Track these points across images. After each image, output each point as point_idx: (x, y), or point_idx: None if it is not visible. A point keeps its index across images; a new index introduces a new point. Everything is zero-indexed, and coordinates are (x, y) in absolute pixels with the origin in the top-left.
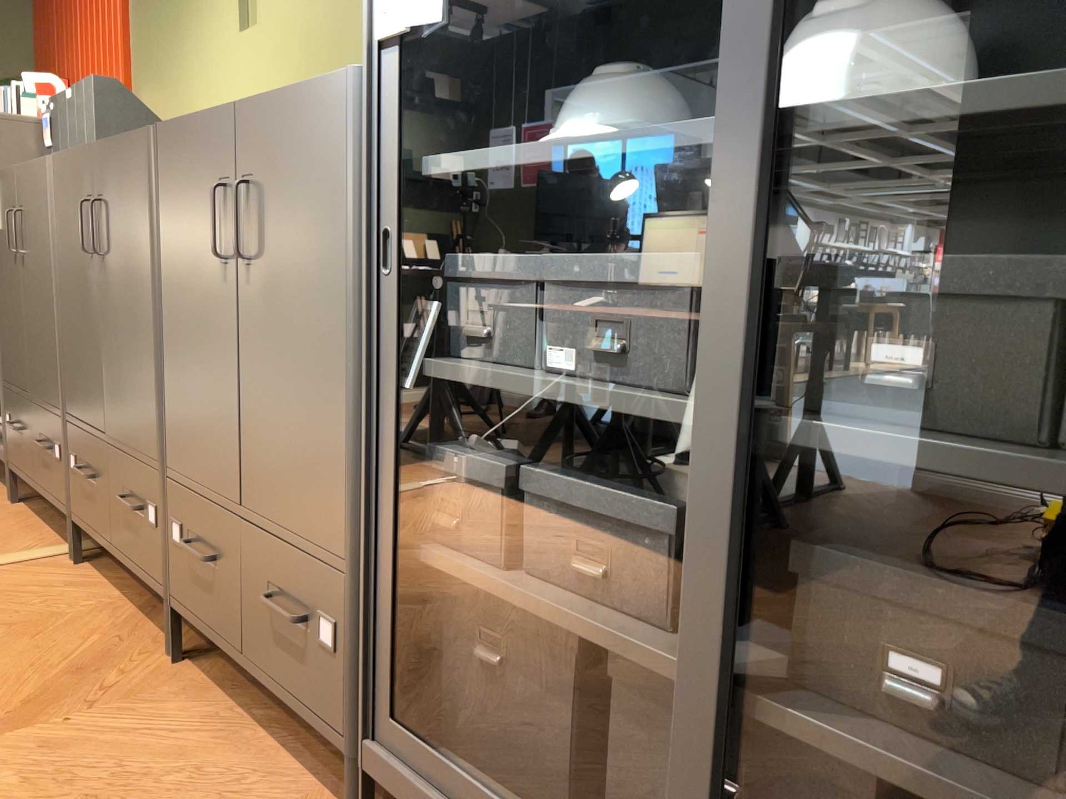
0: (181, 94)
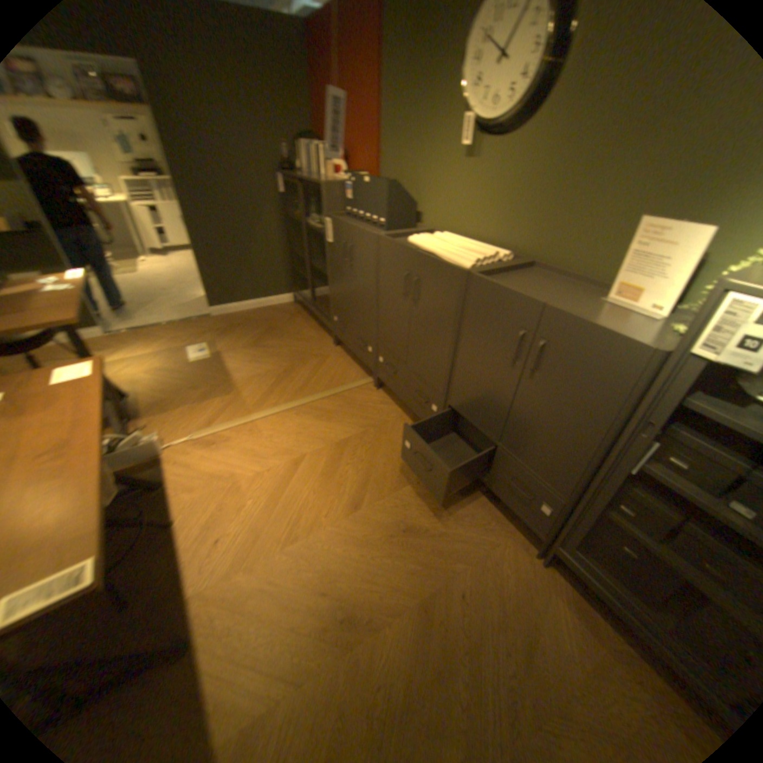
0: (414, 173)
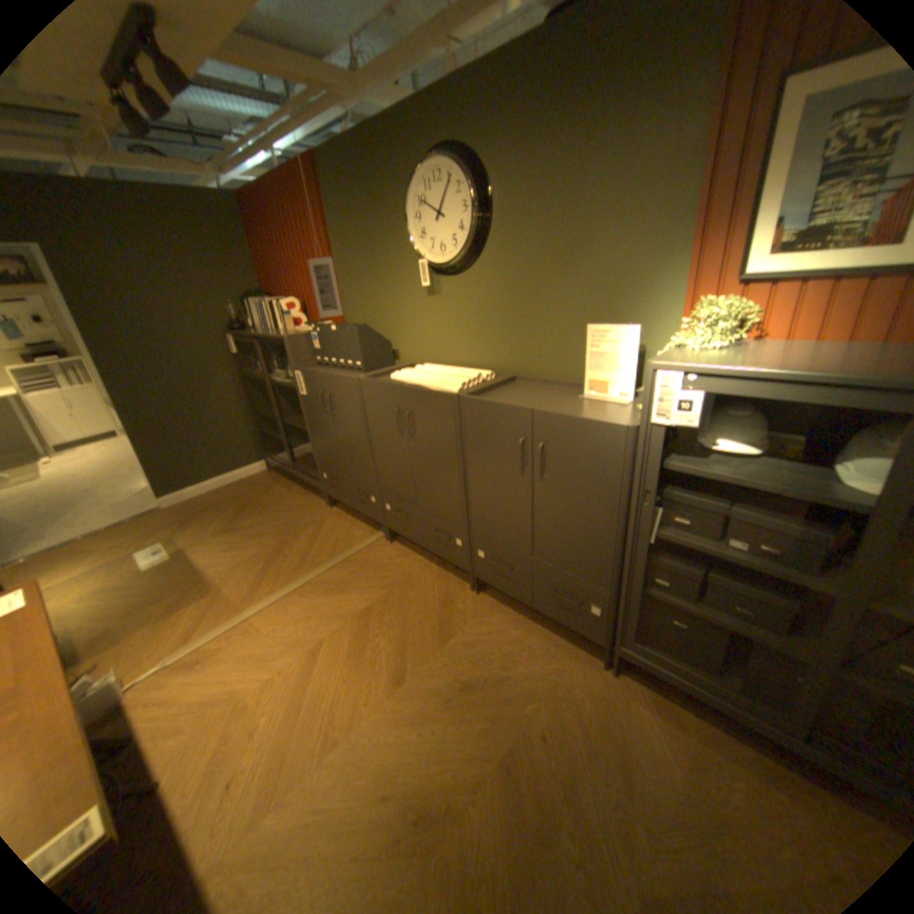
0: (382, 316)
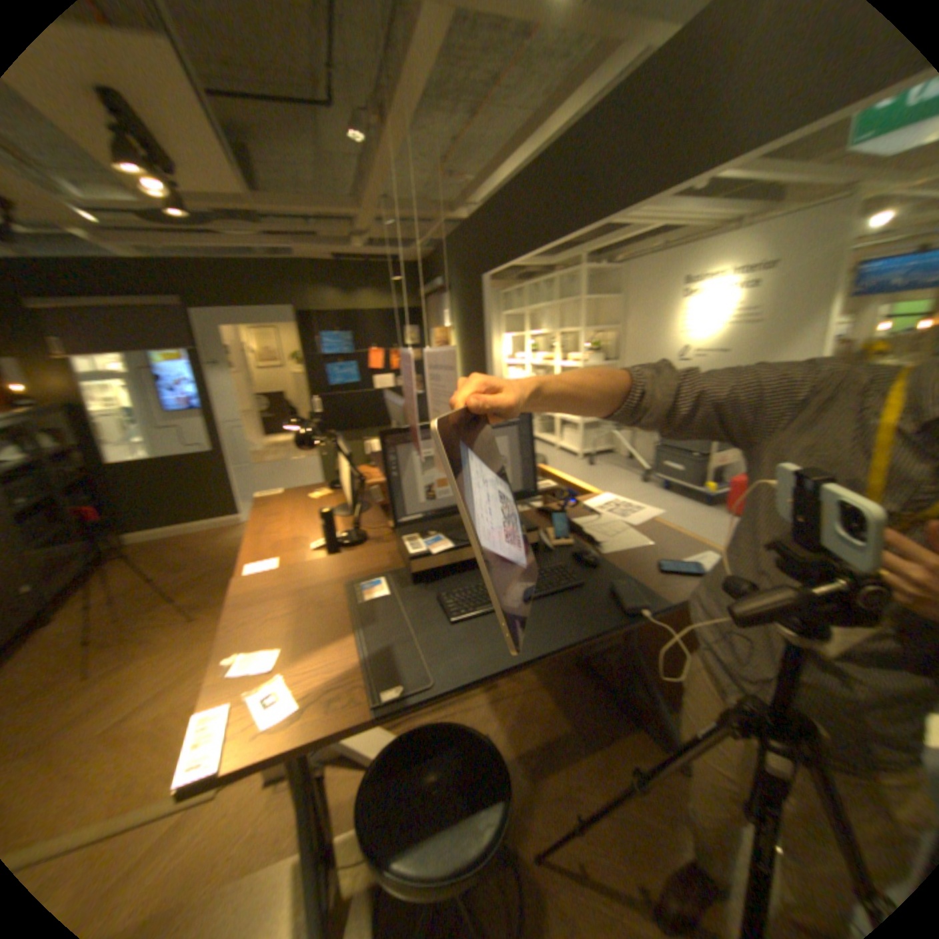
0: None
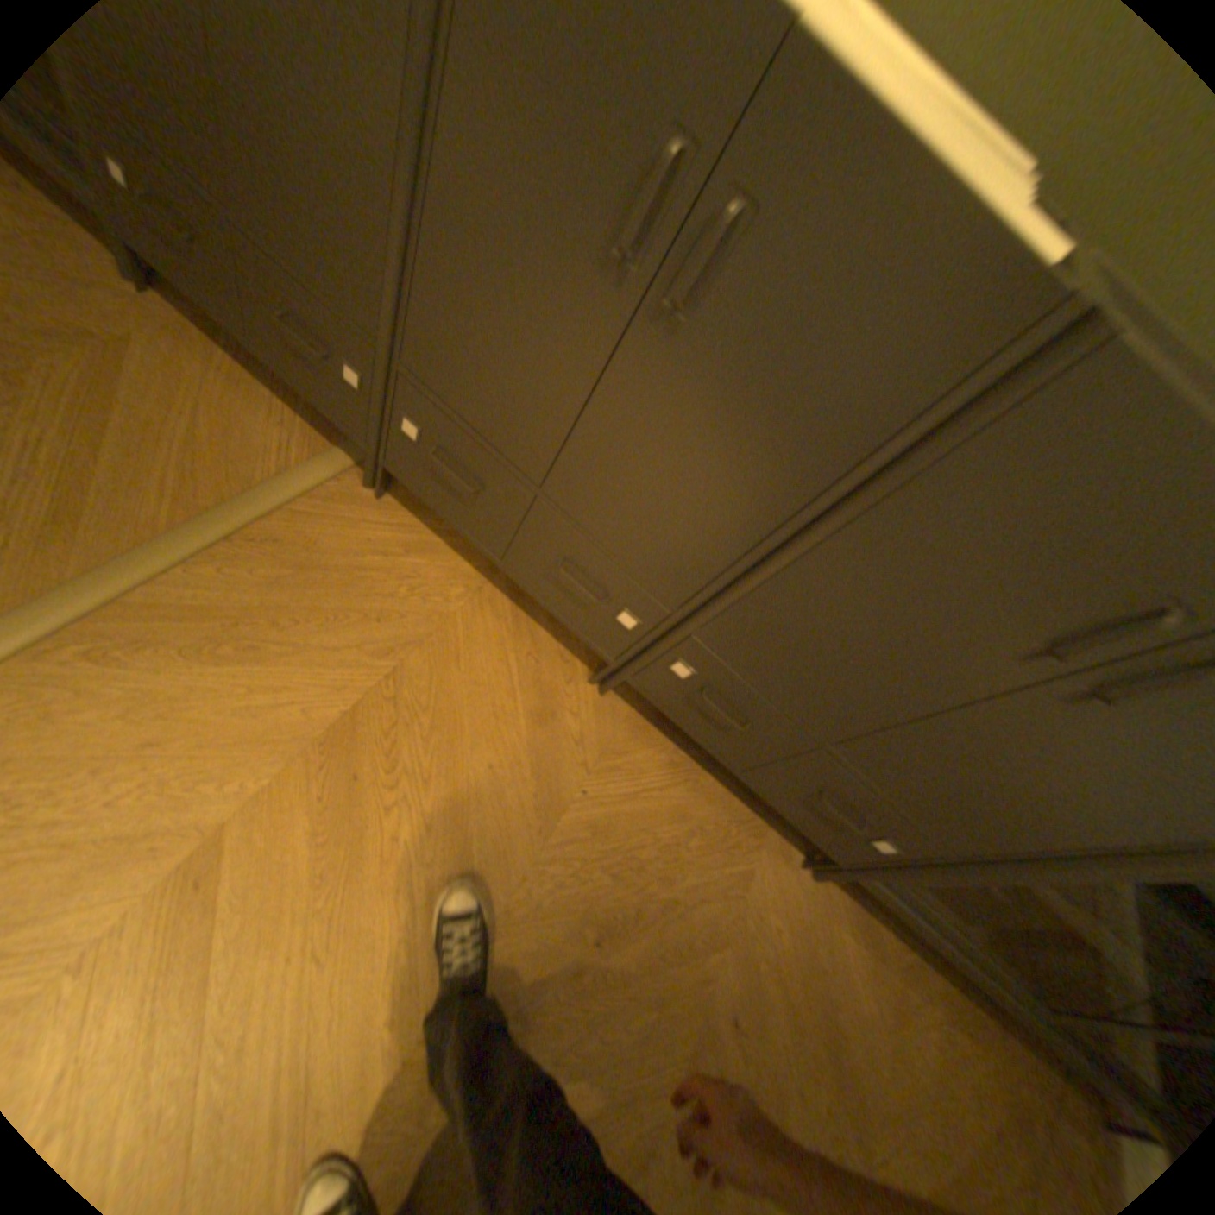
0: None
